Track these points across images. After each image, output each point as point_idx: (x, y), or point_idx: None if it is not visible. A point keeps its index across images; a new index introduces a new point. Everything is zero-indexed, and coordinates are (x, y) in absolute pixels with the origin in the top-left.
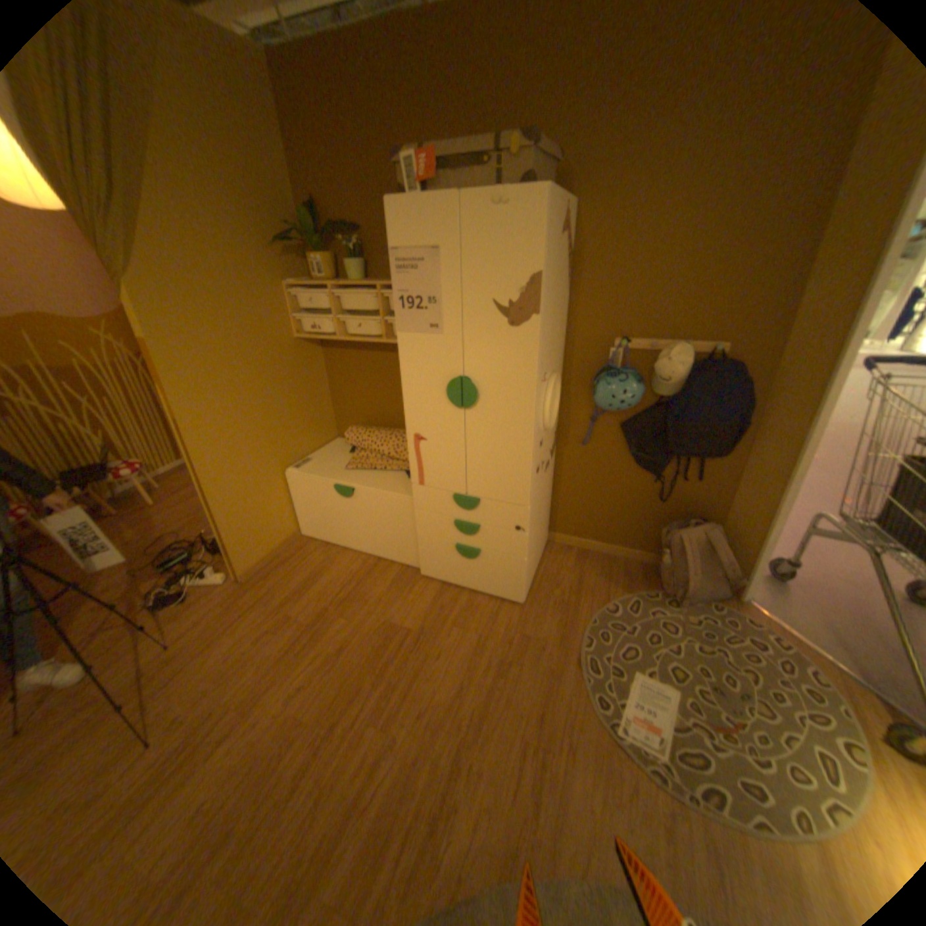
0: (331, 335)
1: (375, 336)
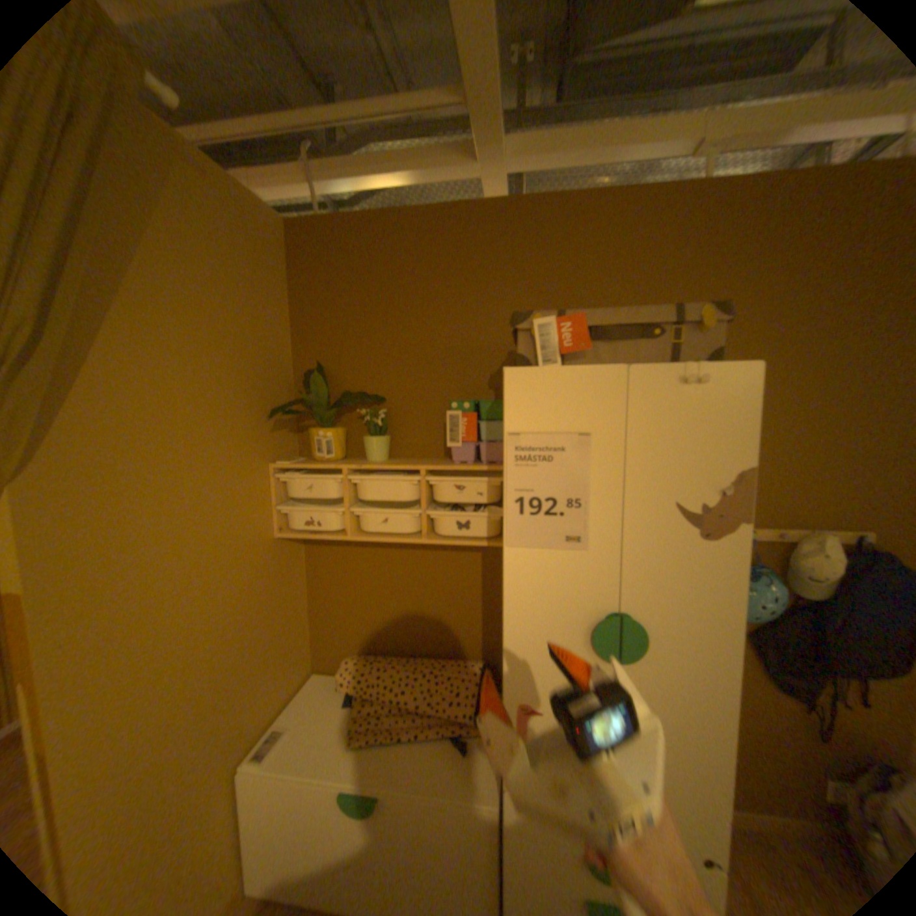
0: (337, 532)
1: (410, 533)
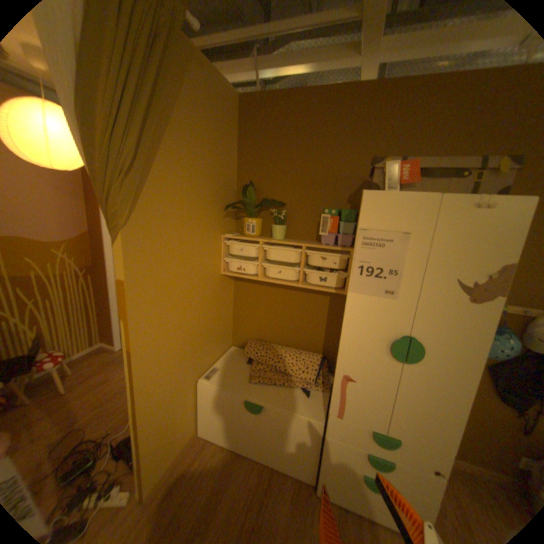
0: (253, 275)
1: (292, 280)
